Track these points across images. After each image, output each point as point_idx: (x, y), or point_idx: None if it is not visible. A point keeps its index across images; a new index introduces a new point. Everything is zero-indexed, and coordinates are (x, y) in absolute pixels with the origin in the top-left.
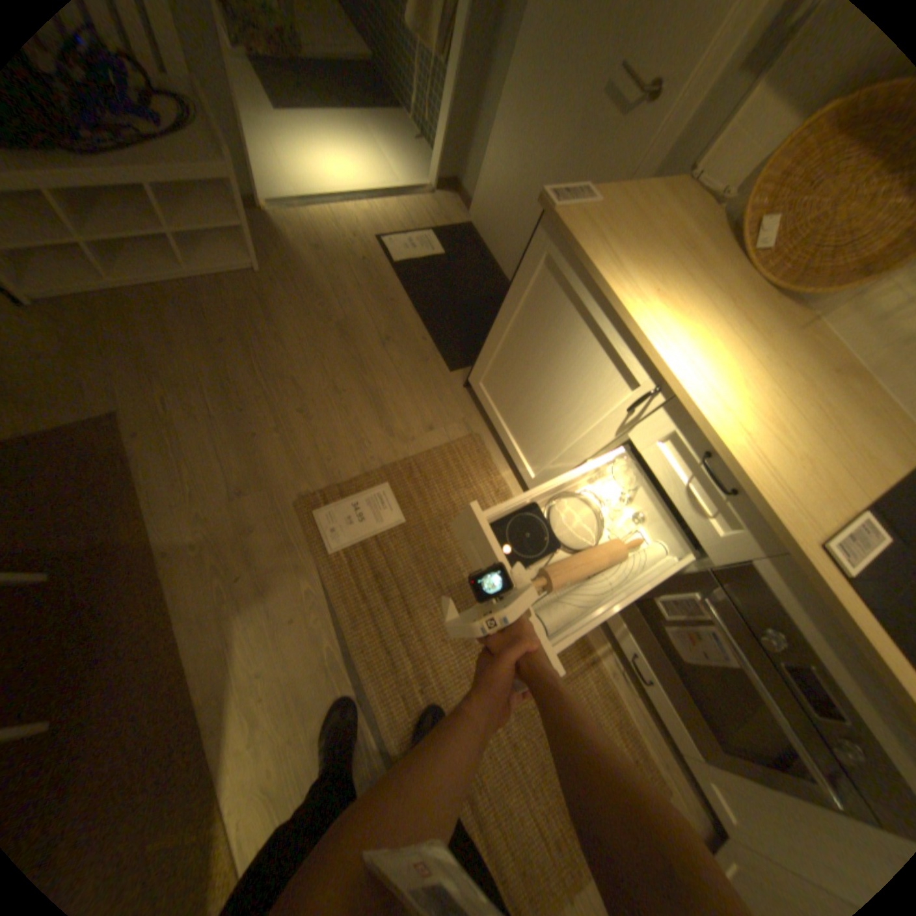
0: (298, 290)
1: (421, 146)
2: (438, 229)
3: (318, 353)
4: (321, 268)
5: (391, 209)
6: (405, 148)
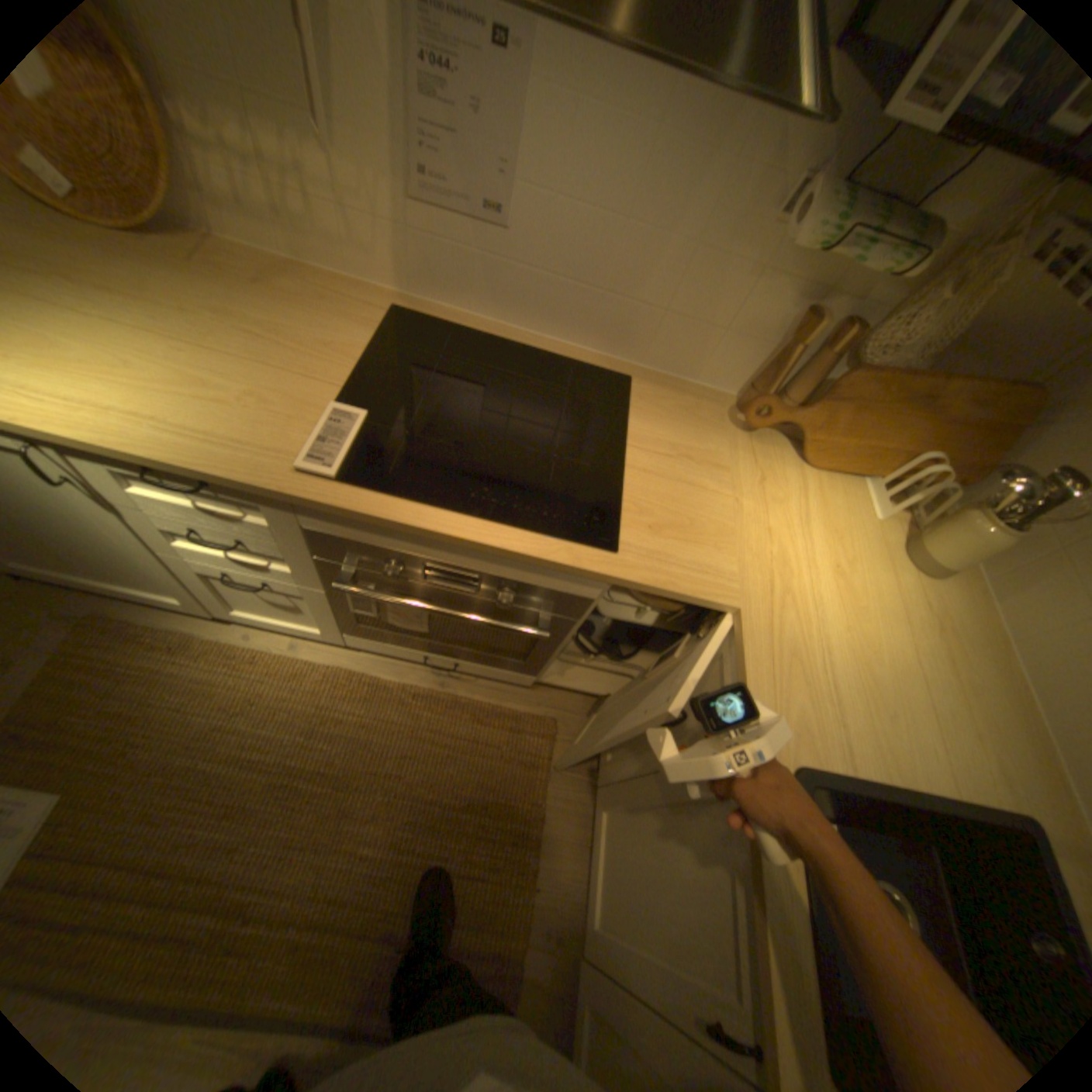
0: None
1: None
2: None
3: None
4: None
5: None
6: None
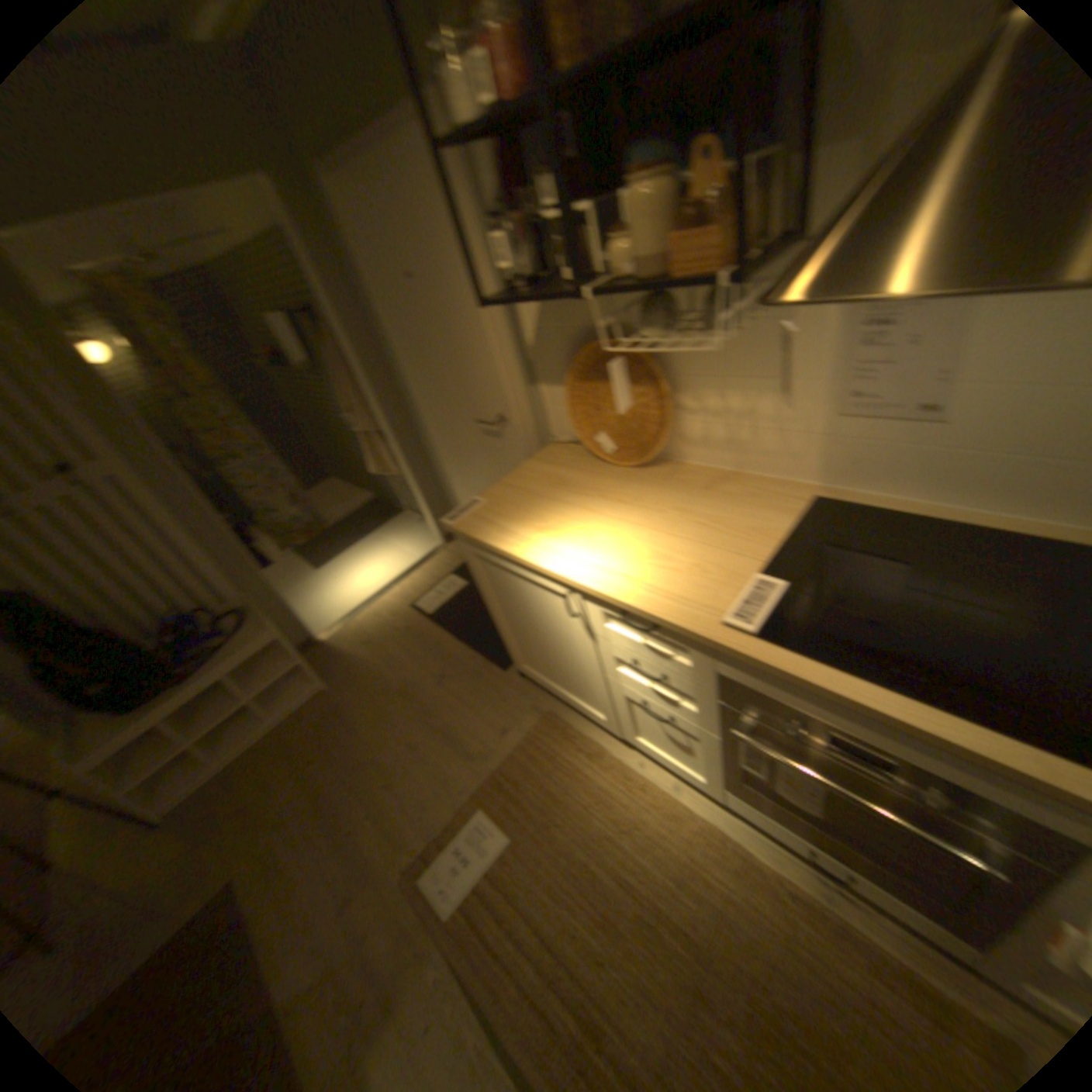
0: (354, 684)
1: (420, 523)
2: (451, 569)
3: (382, 726)
4: (369, 656)
5: (411, 578)
6: (408, 532)
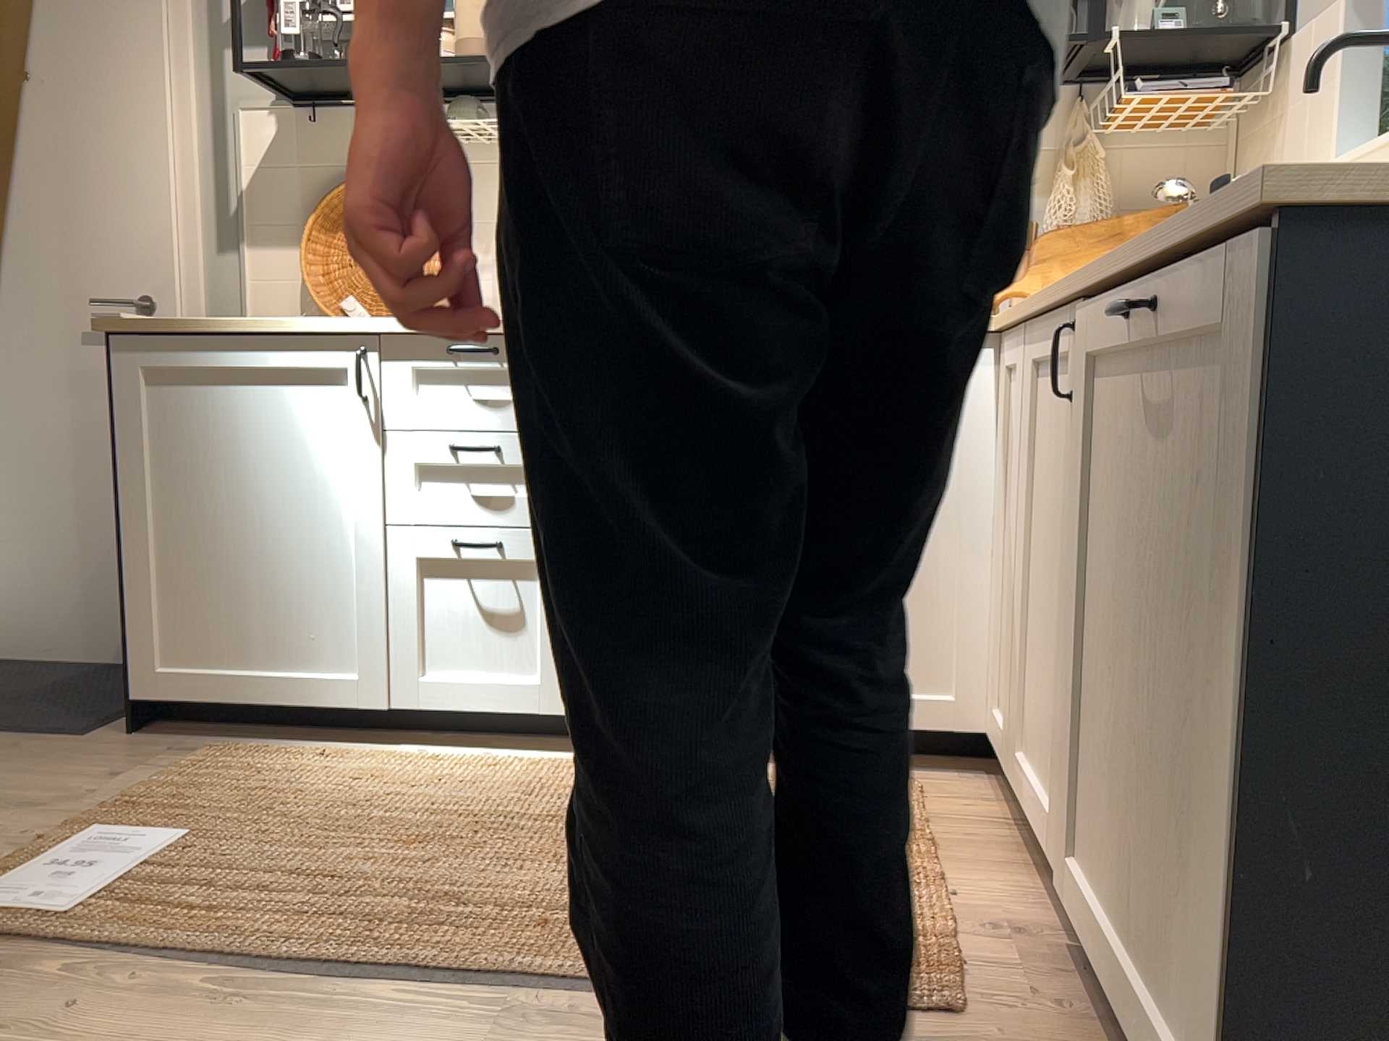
0: None
1: None
2: None
3: None
4: None
5: None
6: None
